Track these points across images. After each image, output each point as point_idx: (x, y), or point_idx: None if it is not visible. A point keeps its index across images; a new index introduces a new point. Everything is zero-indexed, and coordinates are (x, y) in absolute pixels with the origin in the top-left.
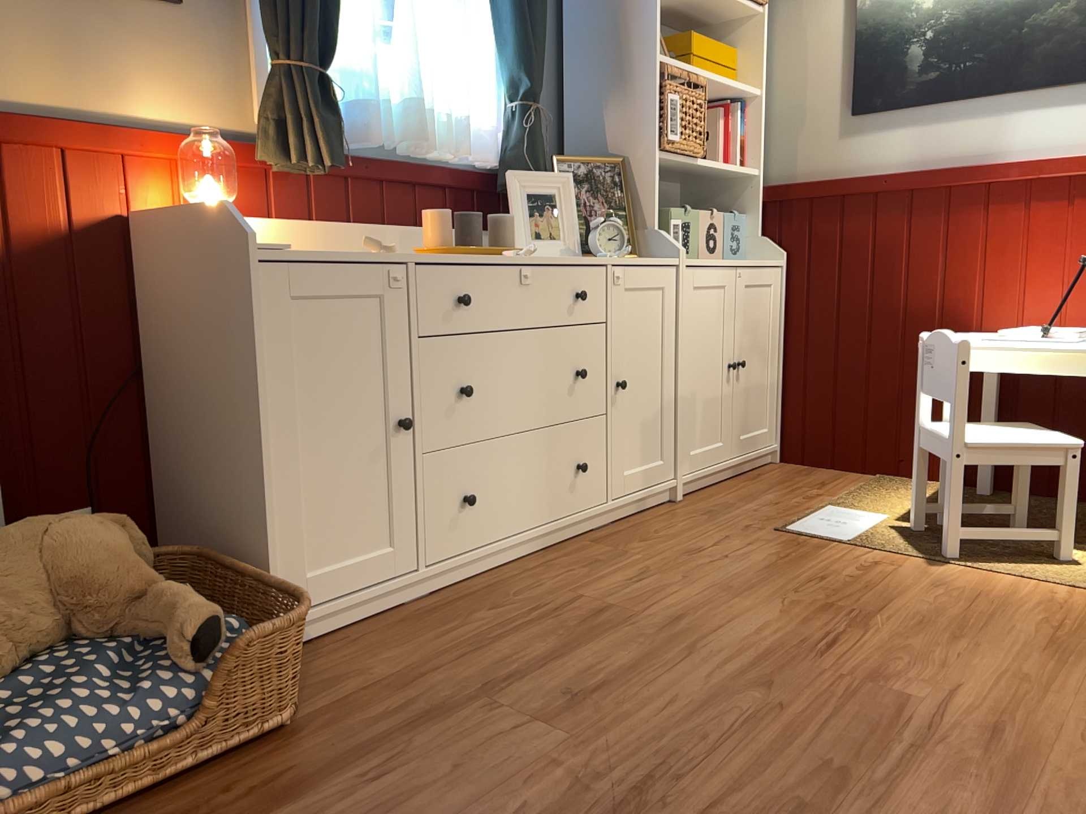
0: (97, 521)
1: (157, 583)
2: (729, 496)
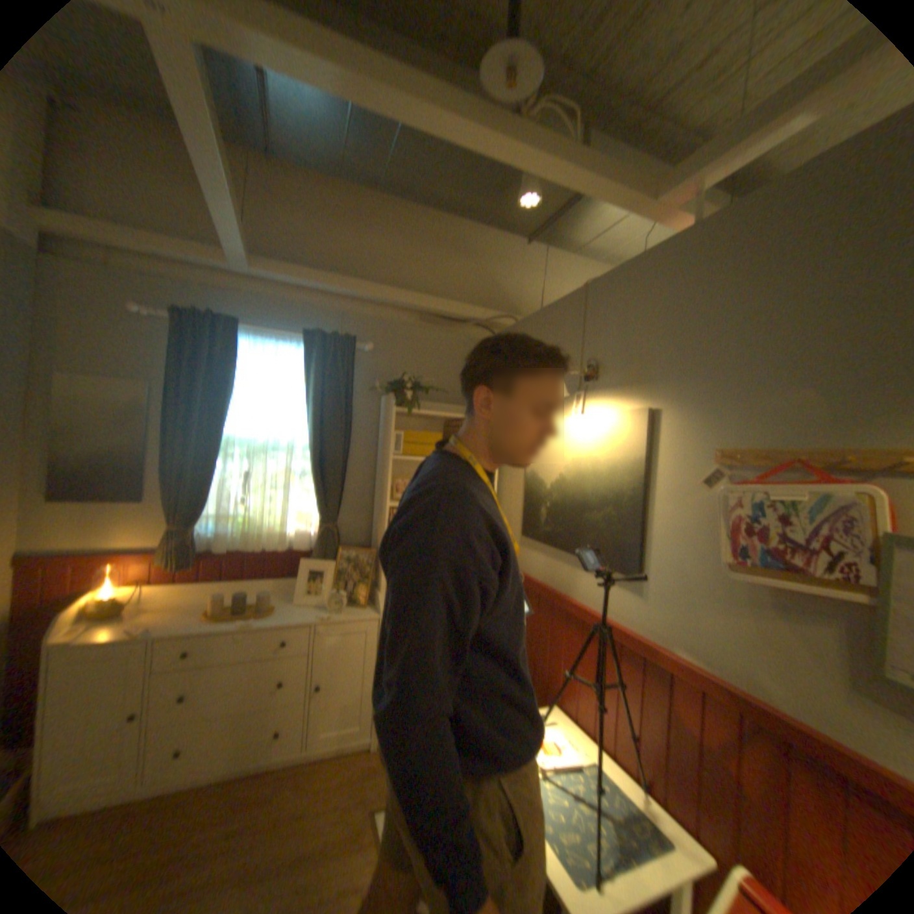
0: None
1: None
2: None
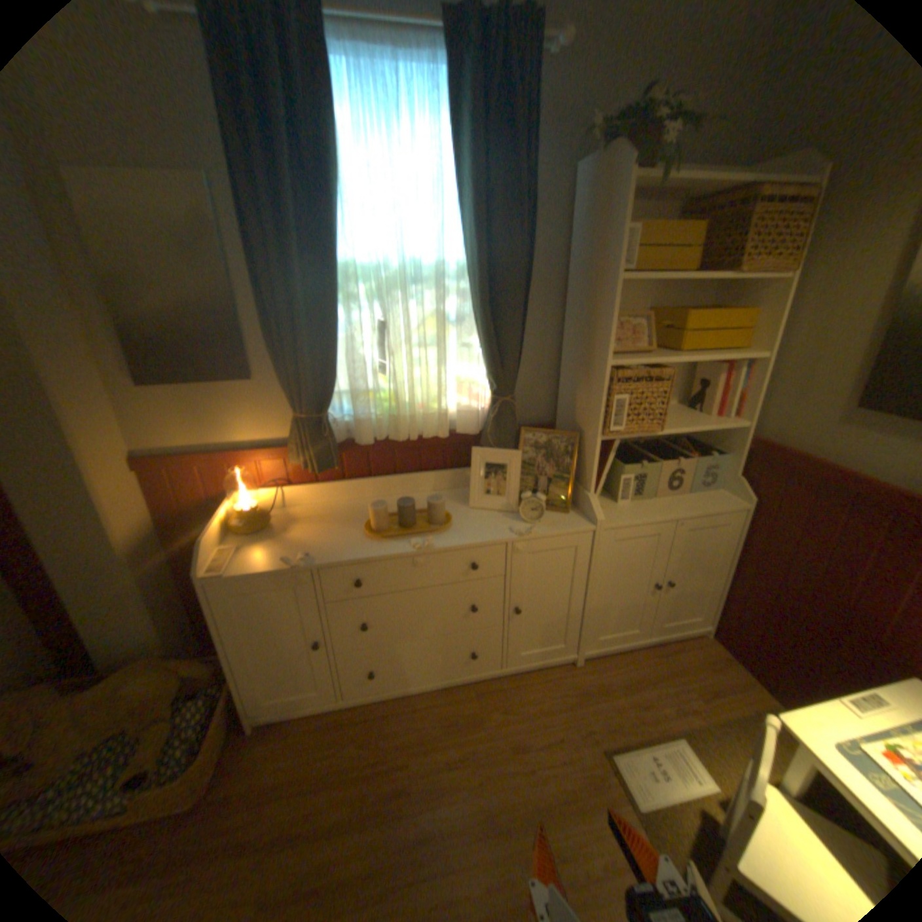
0: (159, 674)
1: (165, 718)
2: (623, 677)
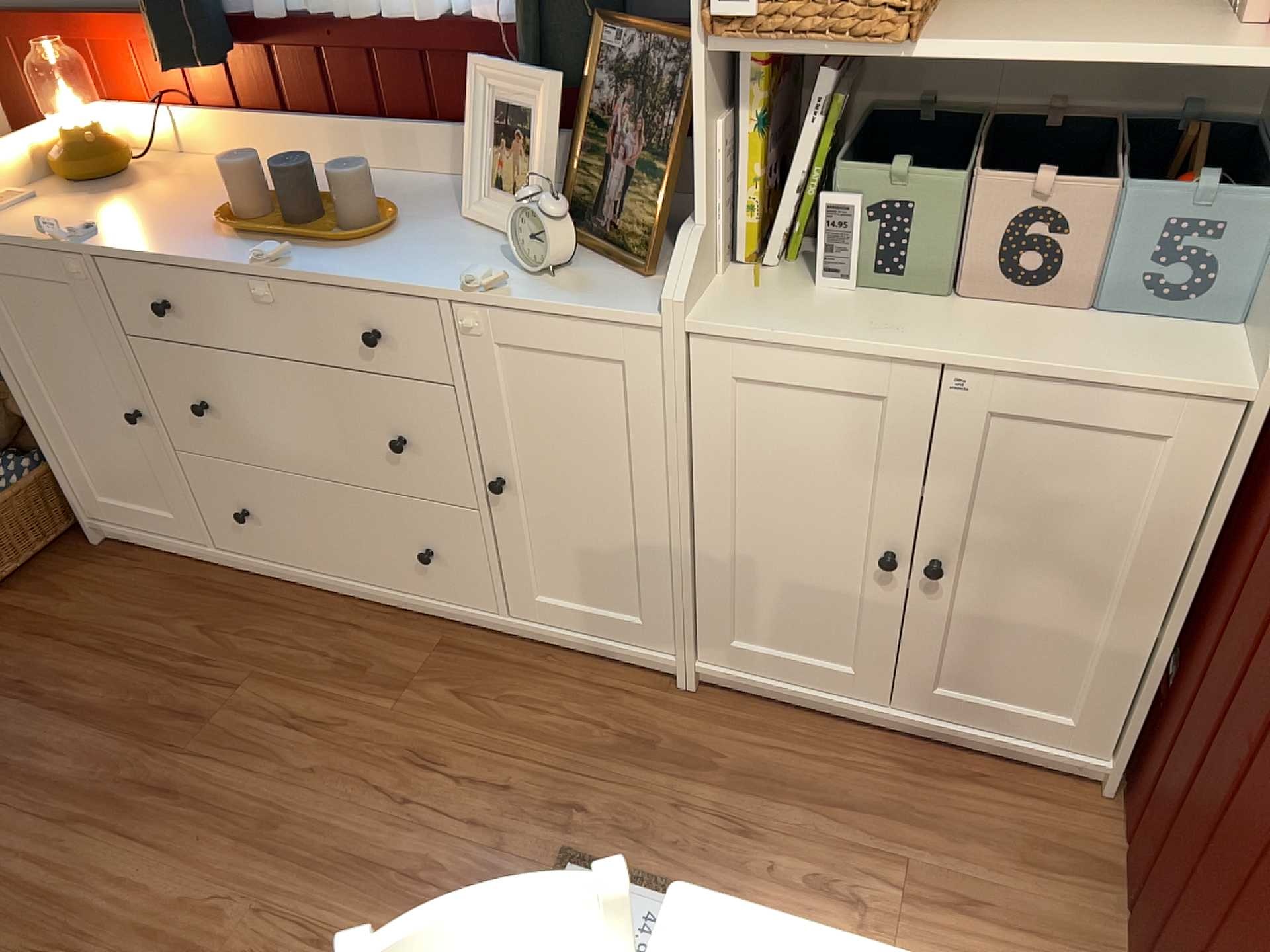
0: None
1: None
2: (764, 748)
